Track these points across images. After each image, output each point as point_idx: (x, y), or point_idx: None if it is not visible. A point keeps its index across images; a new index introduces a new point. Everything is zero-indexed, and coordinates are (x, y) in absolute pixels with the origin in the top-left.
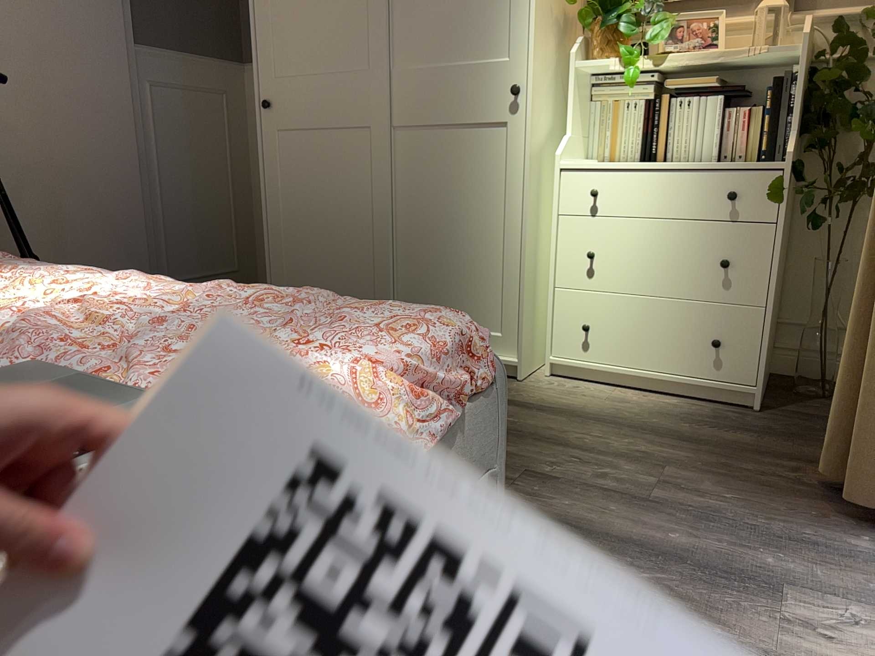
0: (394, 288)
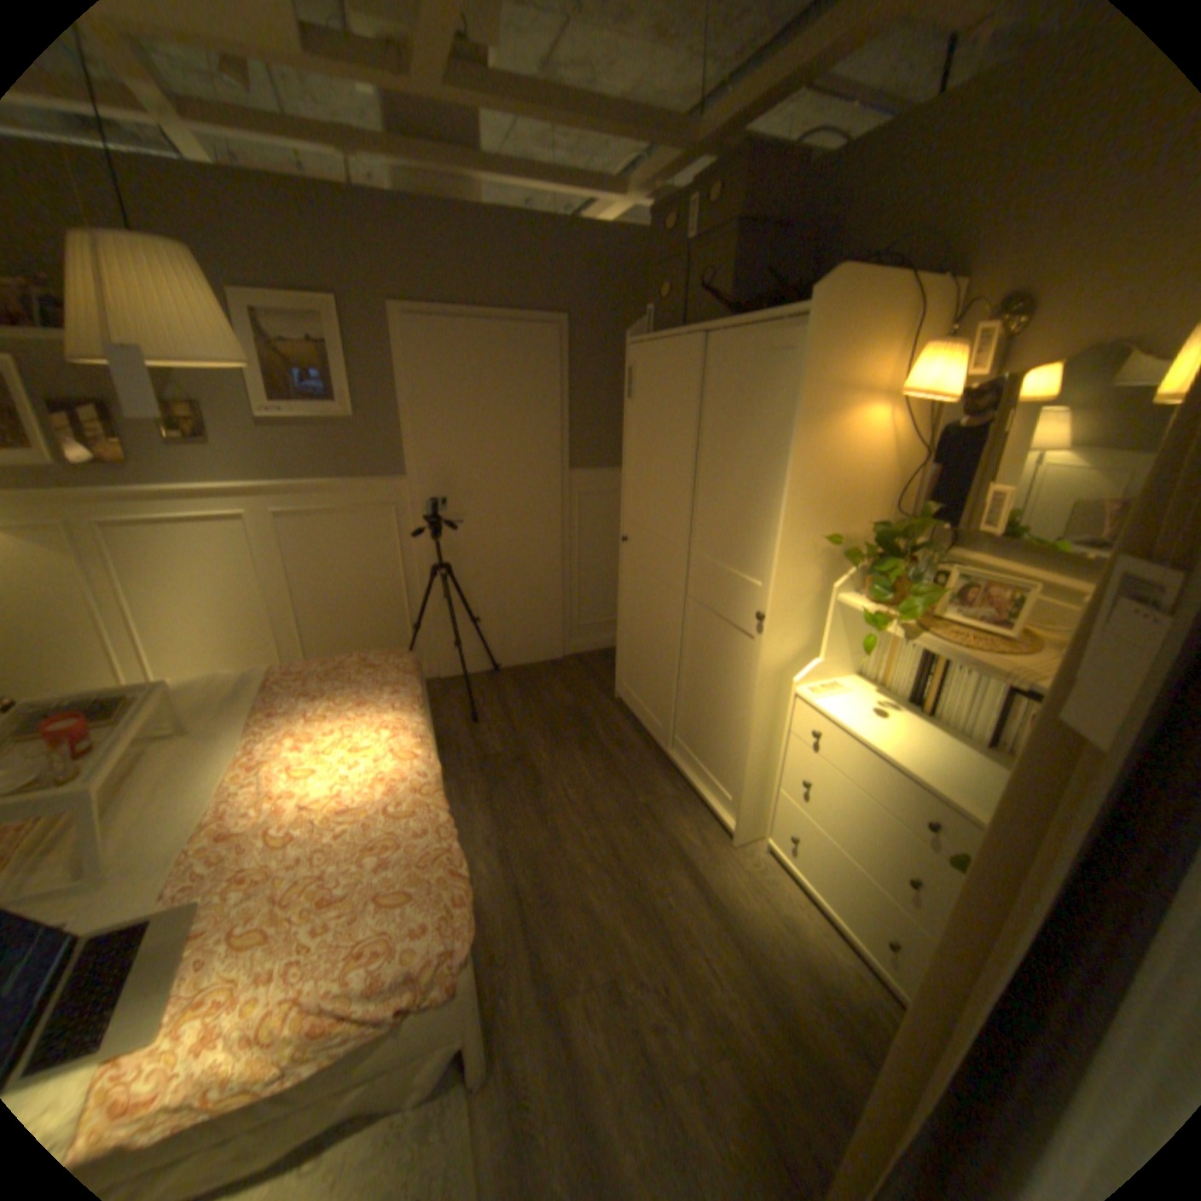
0: (676, 713)
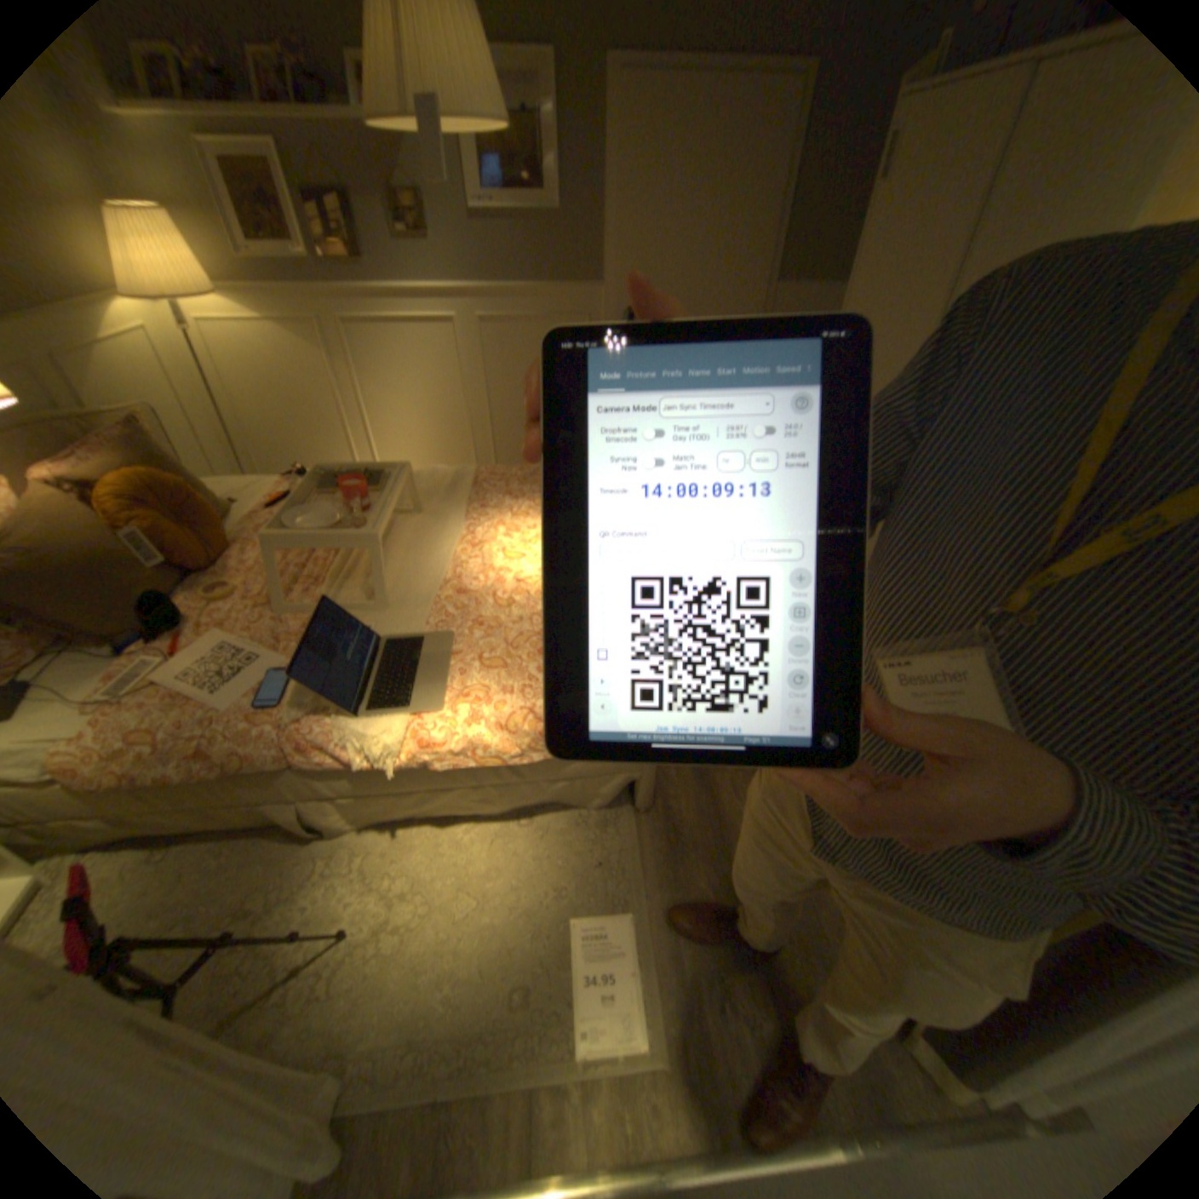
0: None
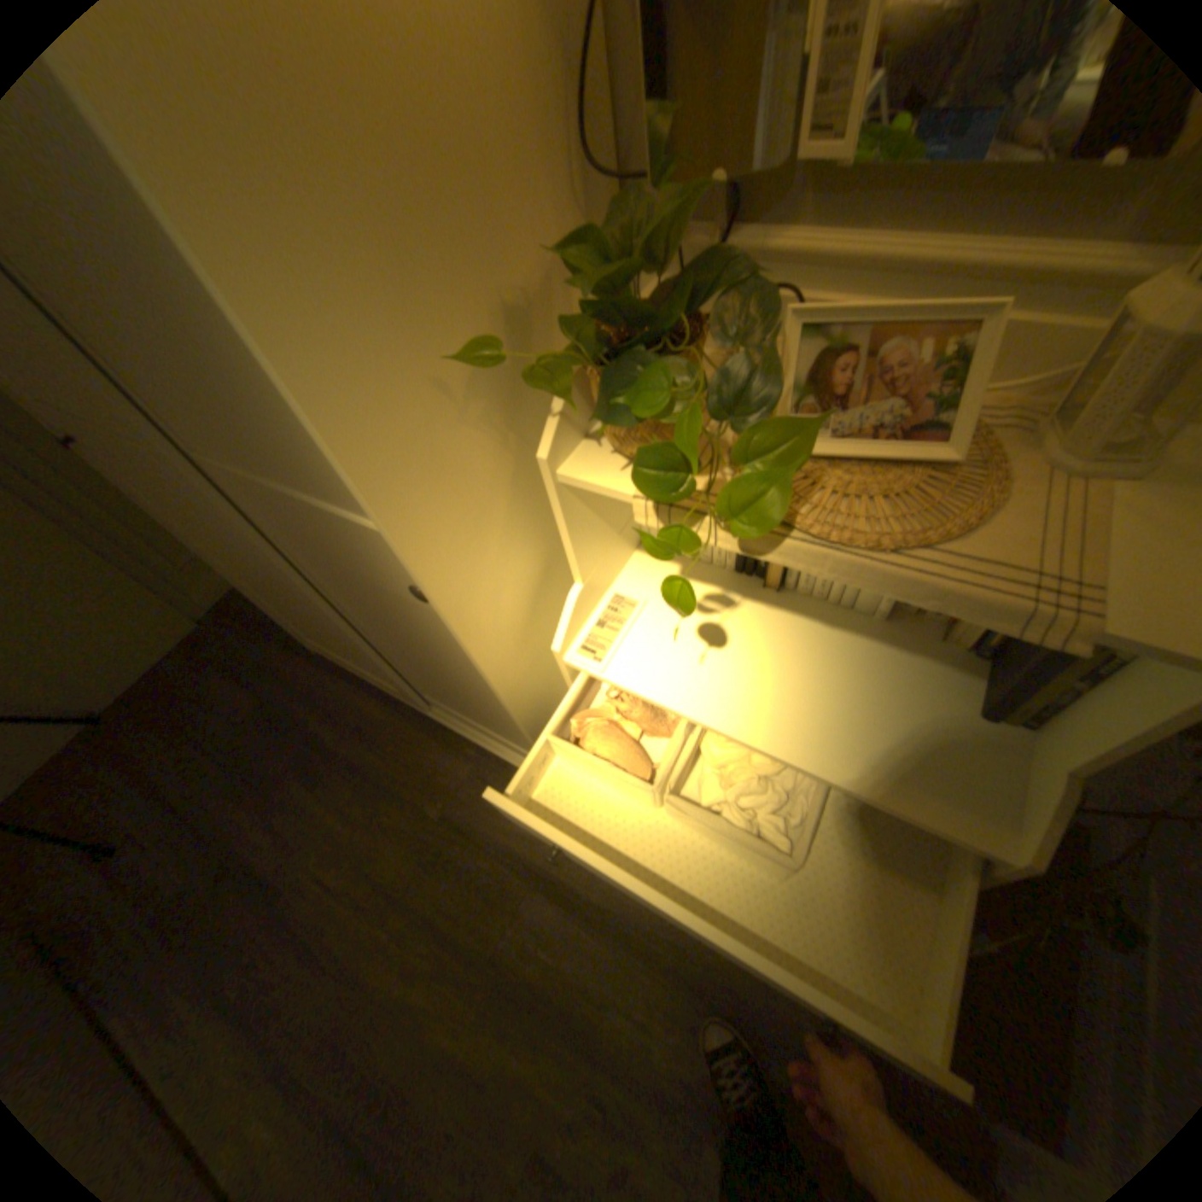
0: (402, 678)
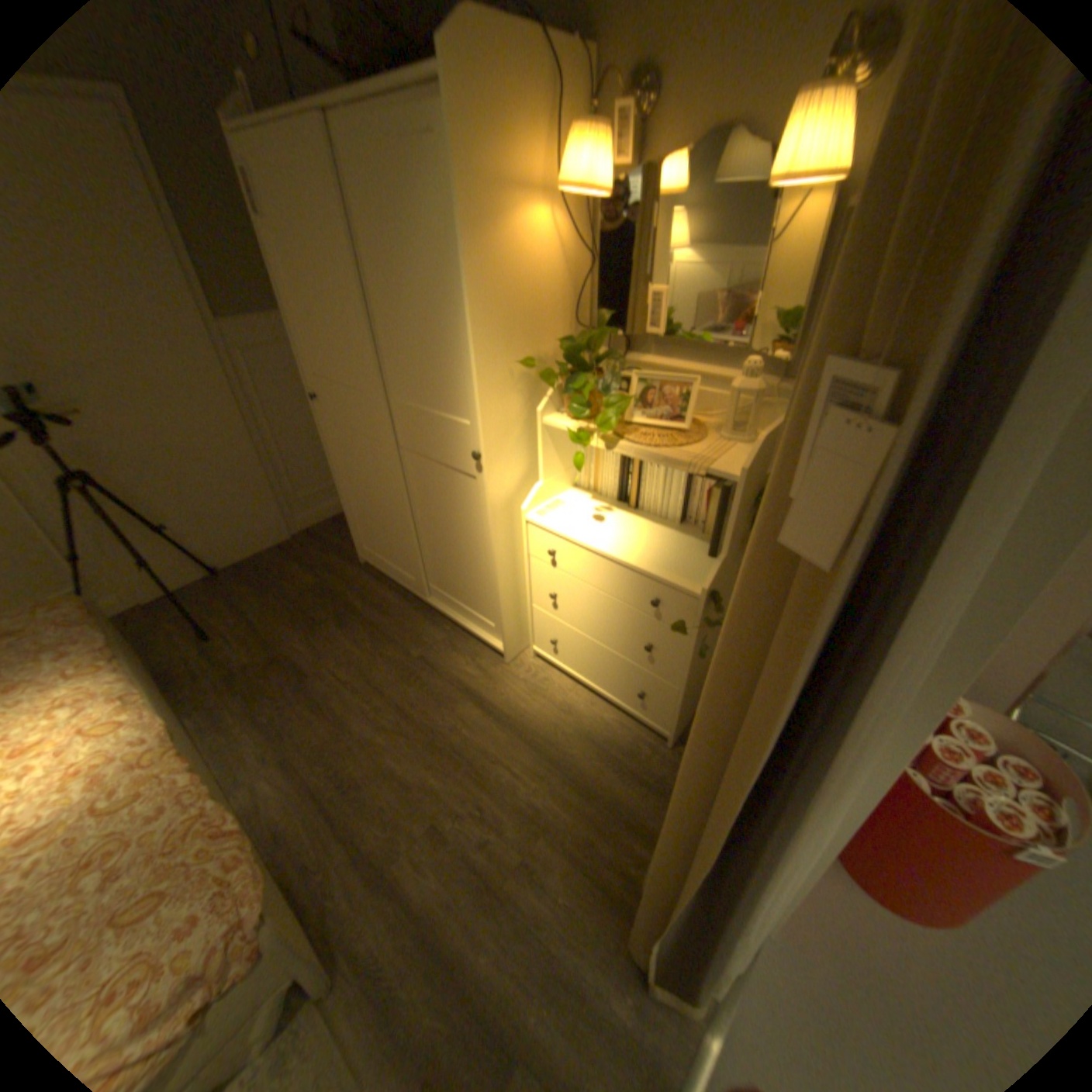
0: (424, 564)
